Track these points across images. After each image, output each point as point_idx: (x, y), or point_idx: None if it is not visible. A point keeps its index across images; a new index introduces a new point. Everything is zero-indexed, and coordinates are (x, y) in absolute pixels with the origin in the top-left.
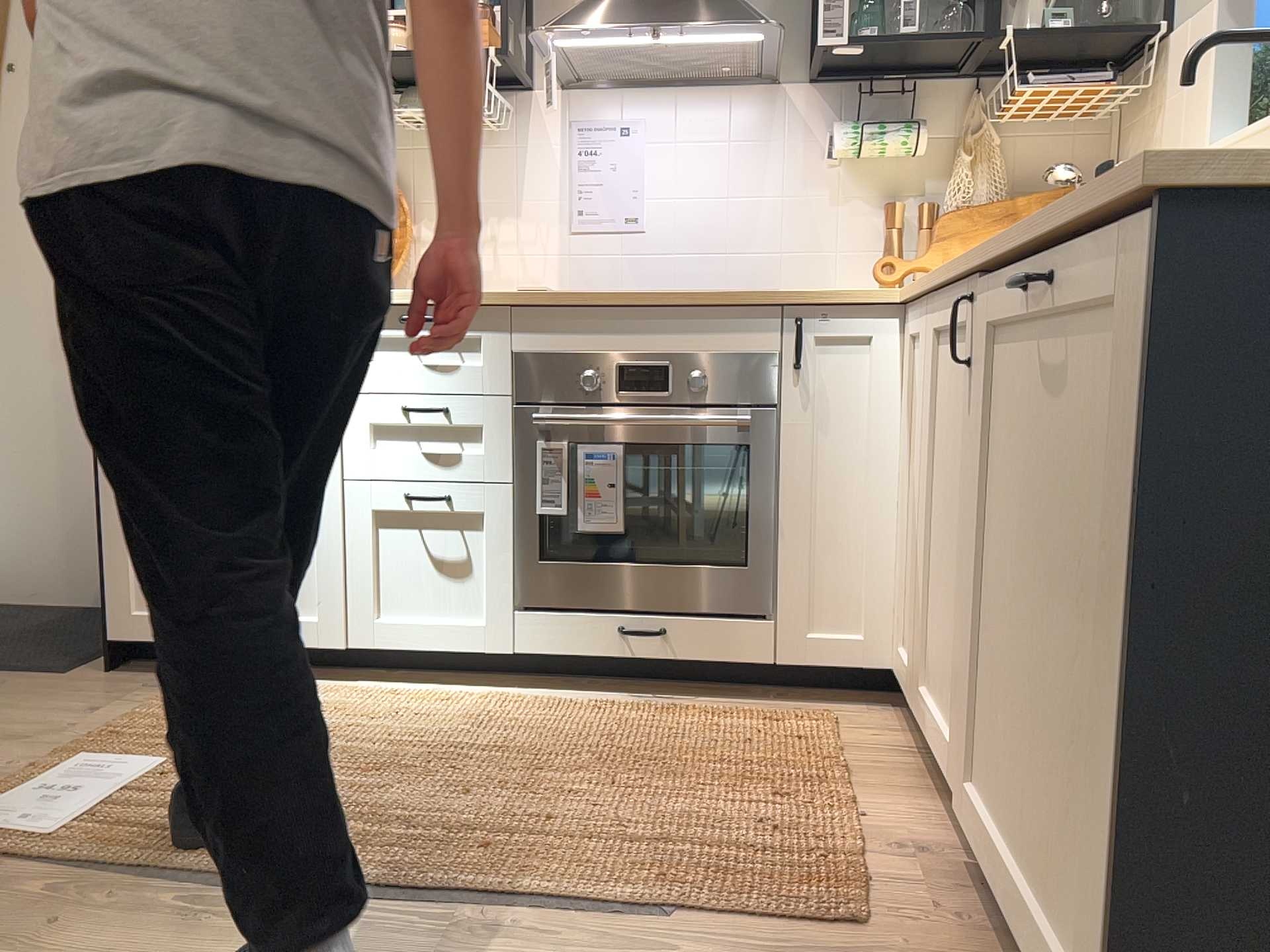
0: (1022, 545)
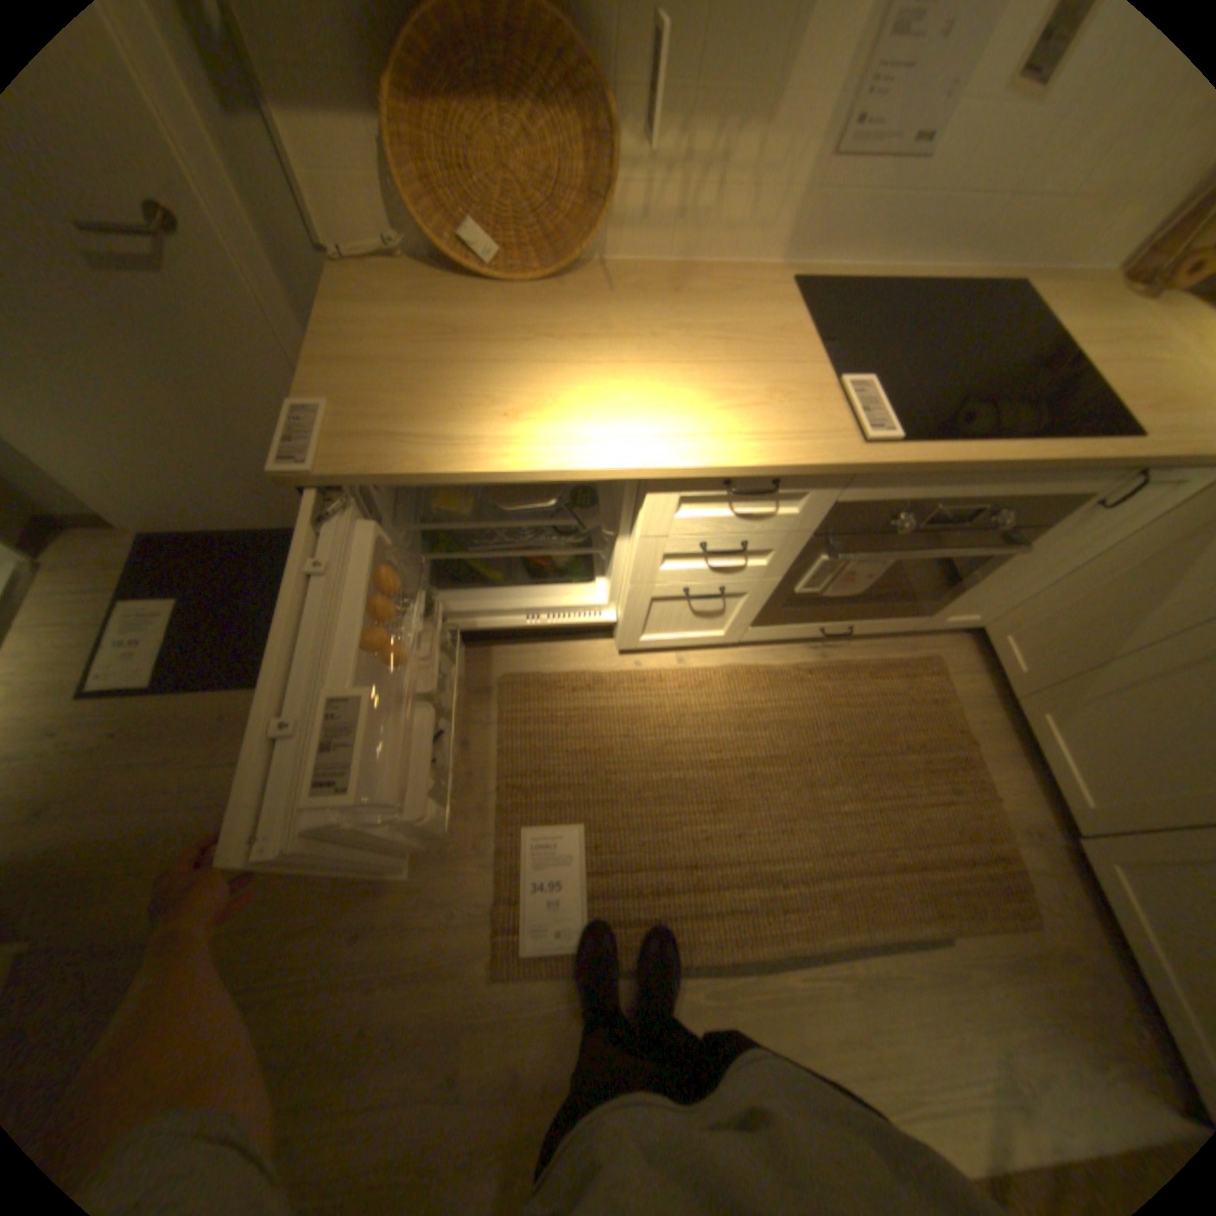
0: None
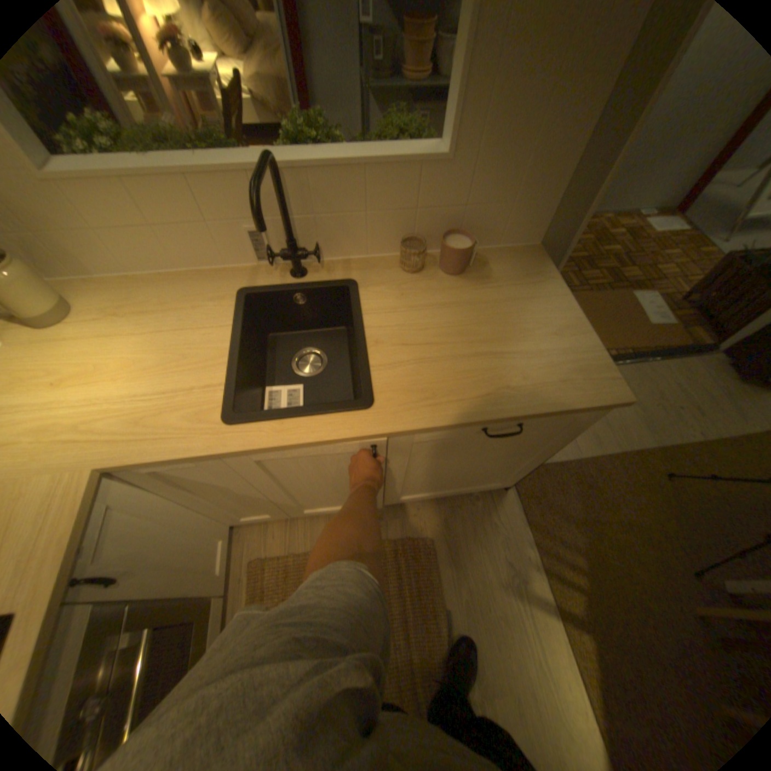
0: (439, 466)
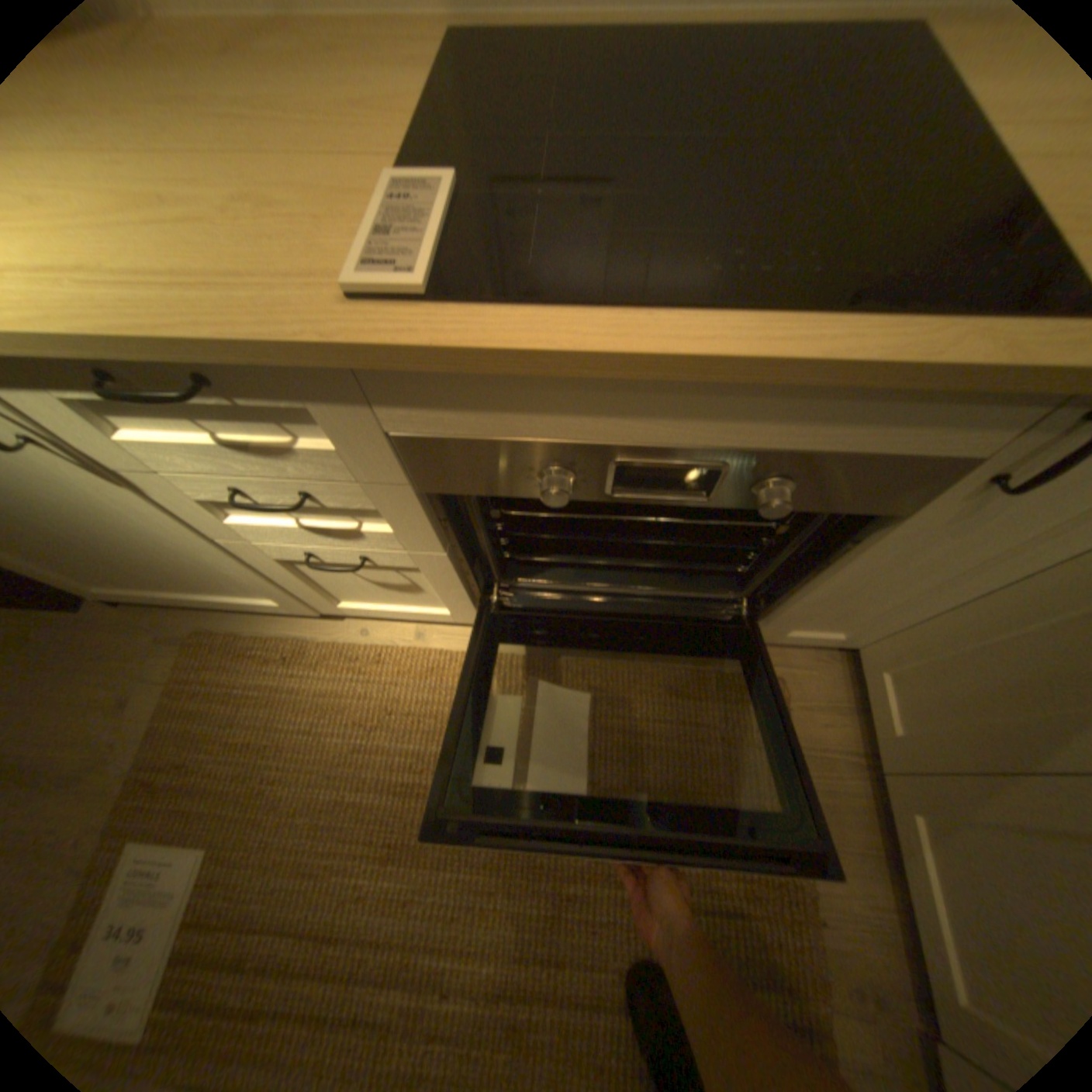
0: None
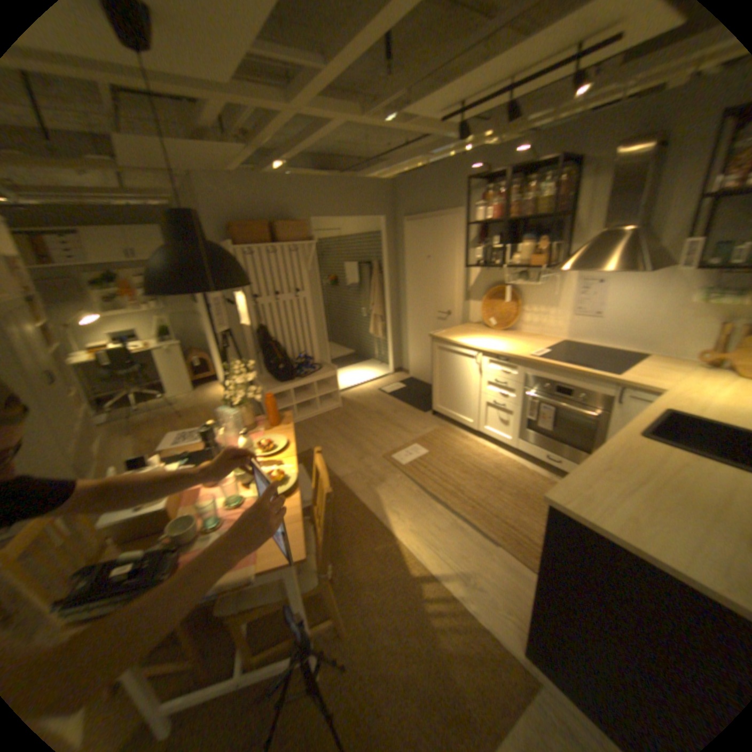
0: None
